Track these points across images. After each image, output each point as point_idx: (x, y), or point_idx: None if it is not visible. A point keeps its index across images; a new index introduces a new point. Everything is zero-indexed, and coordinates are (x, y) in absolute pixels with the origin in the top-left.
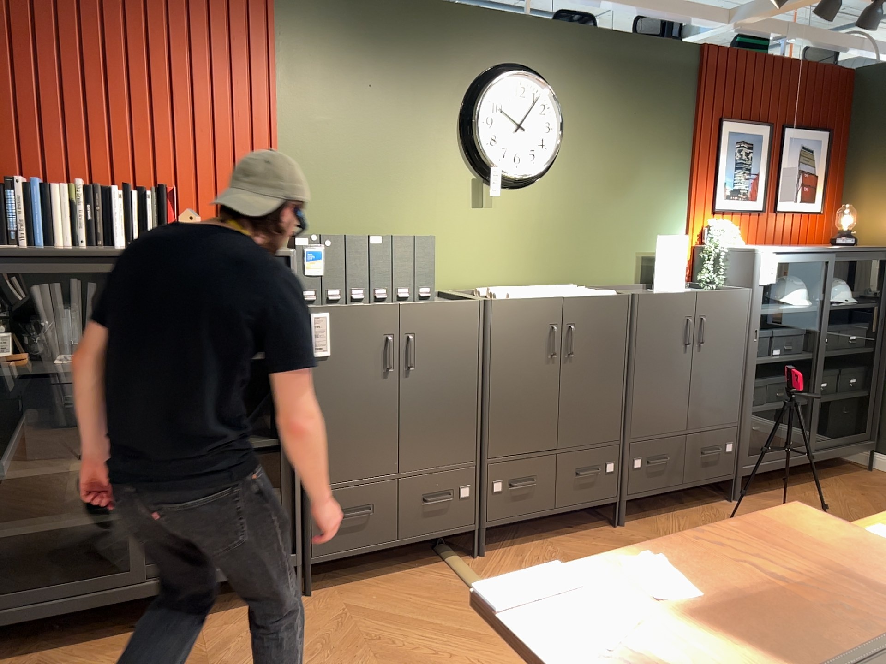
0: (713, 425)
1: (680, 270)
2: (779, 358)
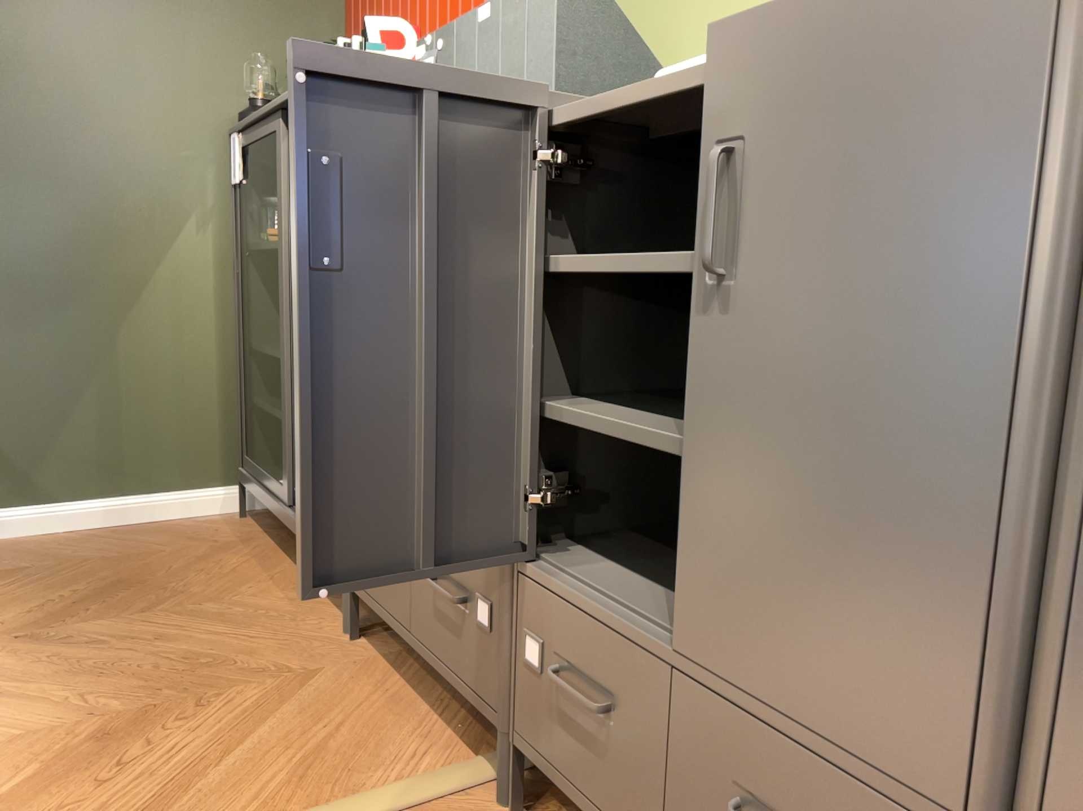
0: None
1: None
2: None
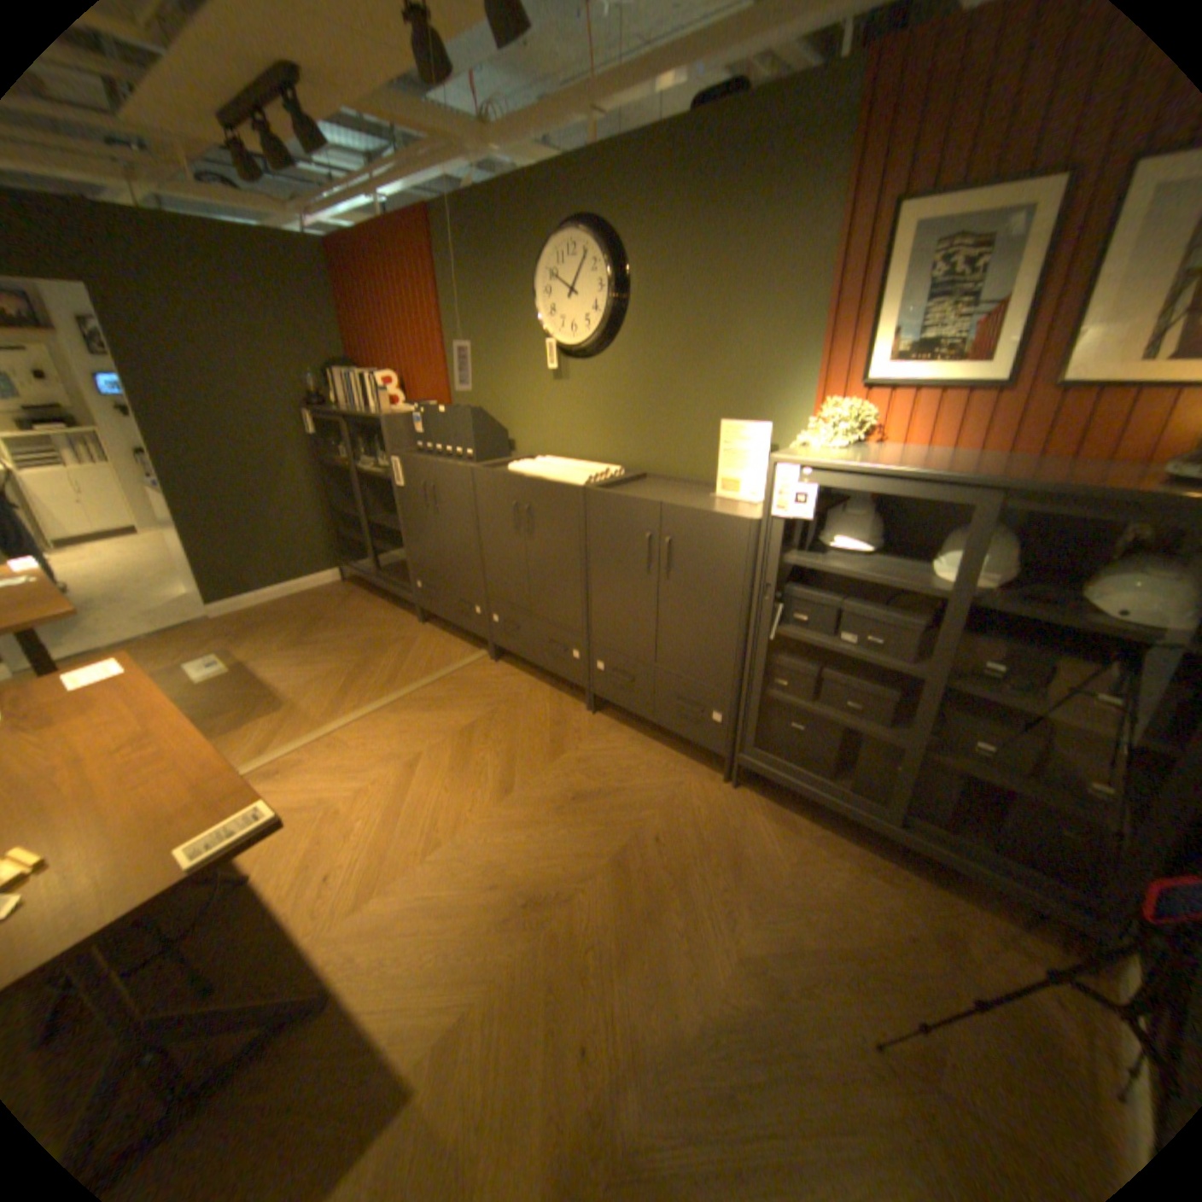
0: (691, 677)
1: (757, 472)
2: (839, 647)
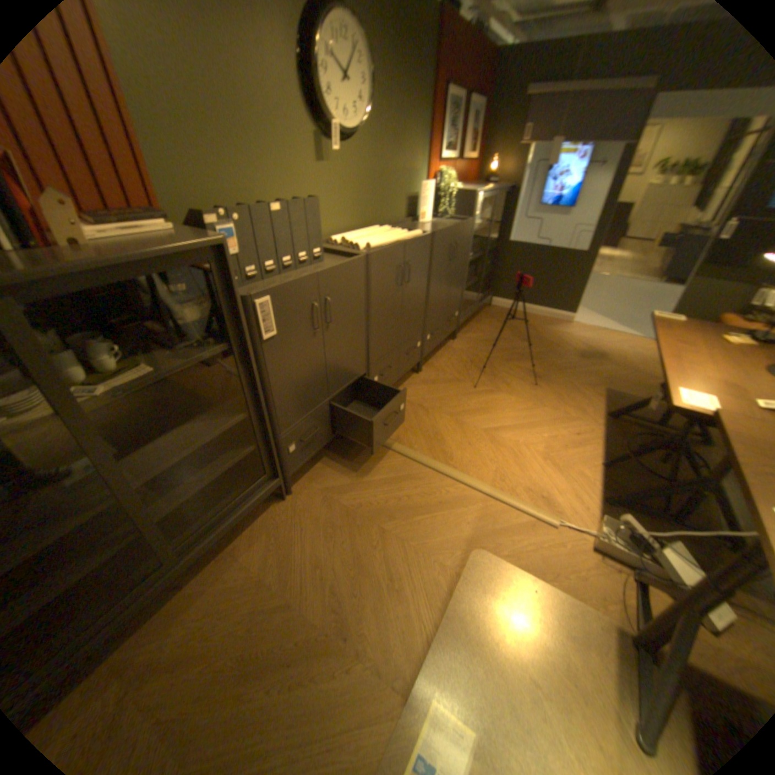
0: (453, 305)
1: (430, 206)
2: (473, 258)
